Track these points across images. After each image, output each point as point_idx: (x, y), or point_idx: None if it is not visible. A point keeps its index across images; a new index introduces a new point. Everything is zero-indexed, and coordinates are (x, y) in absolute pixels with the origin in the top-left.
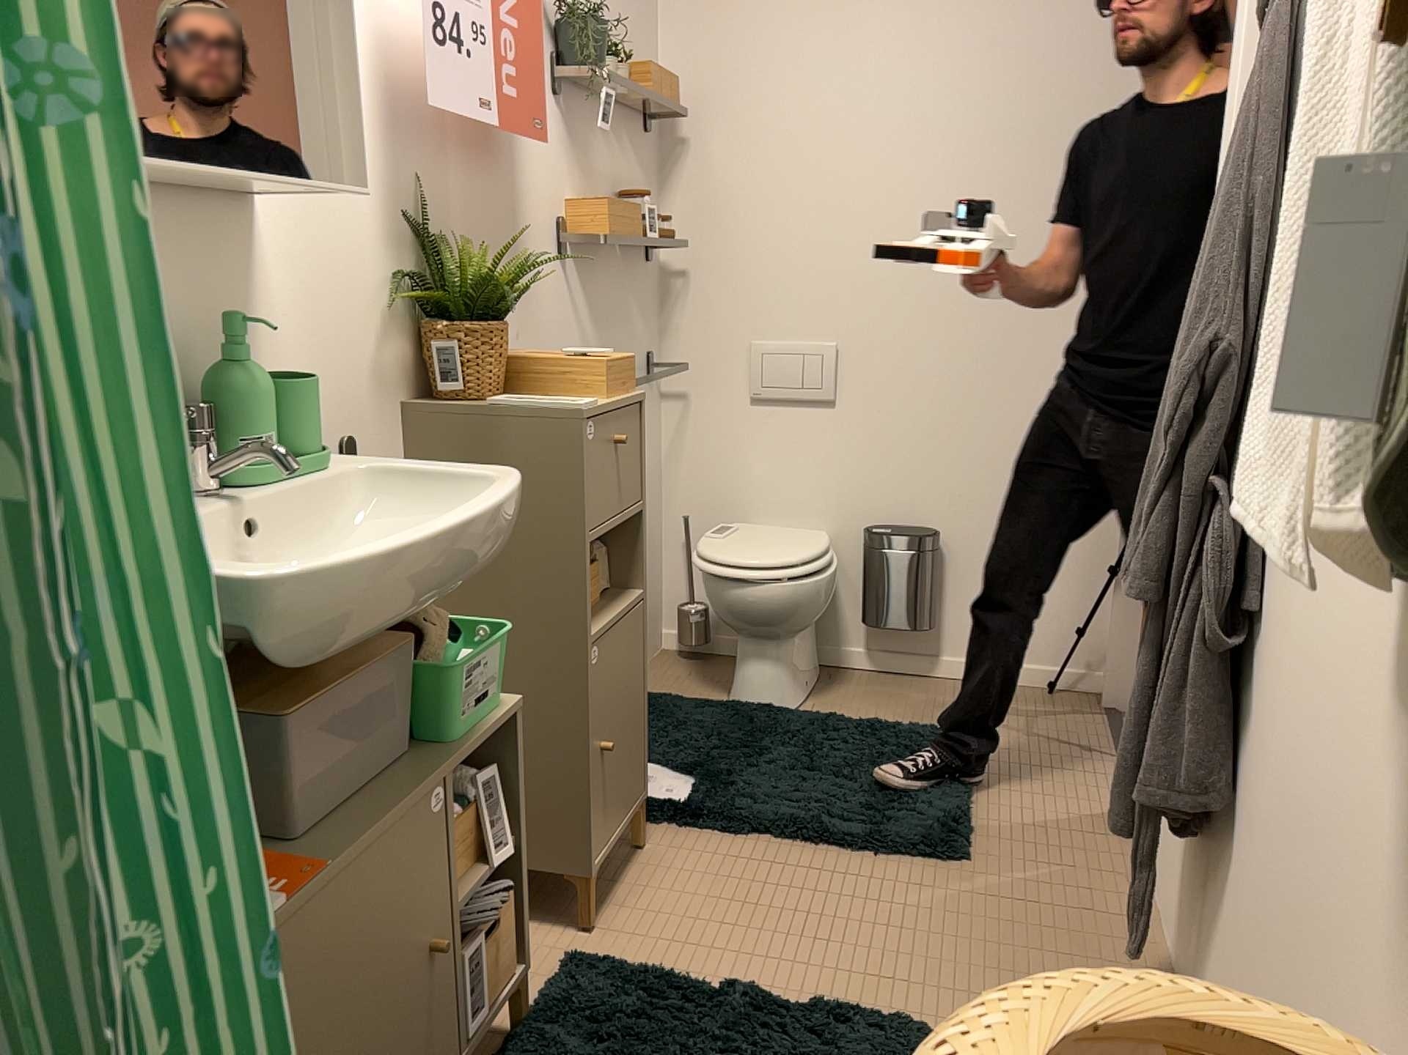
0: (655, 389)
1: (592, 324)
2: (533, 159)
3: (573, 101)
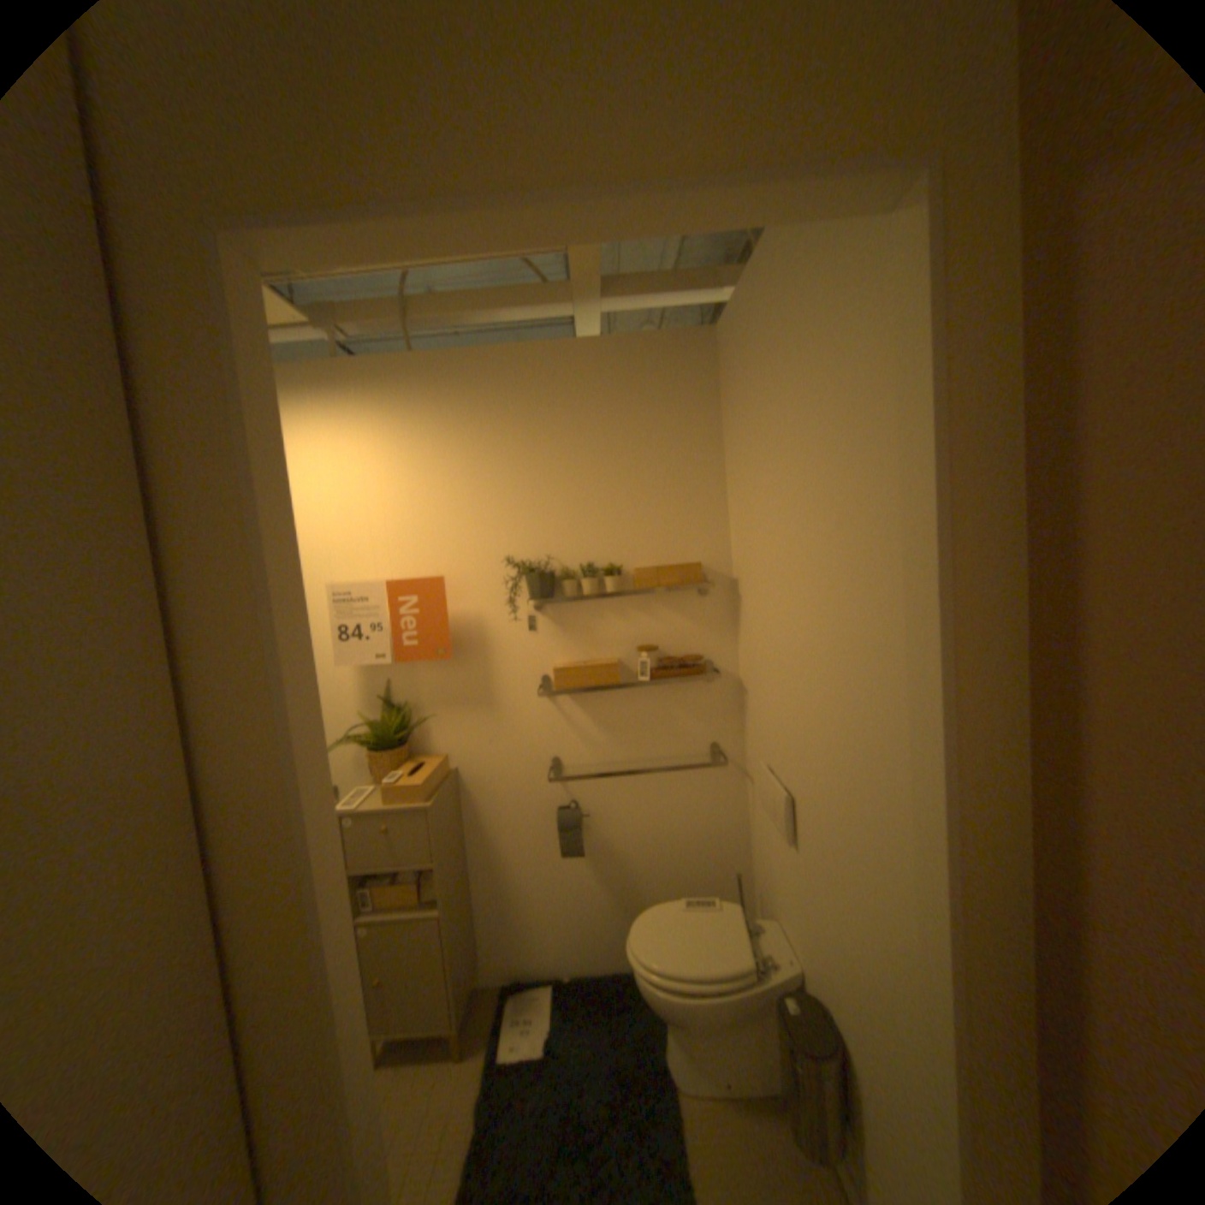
0: (724, 767)
1: (594, 728)
2: (504, 647)
3: (558, 602)
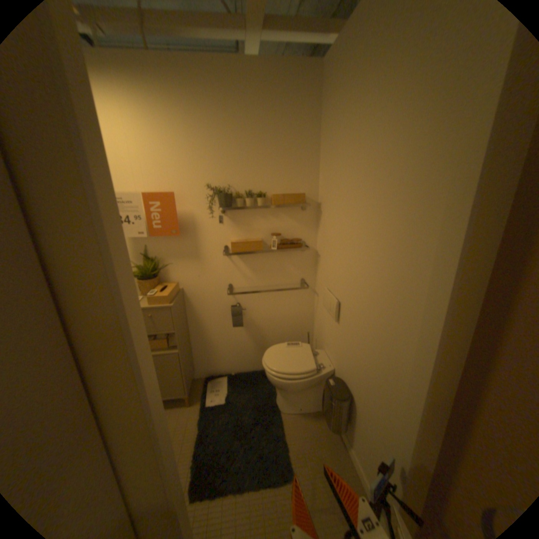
0: (305, 288)
1: (248, 270)
2: (205, 230)
3: (233, 209)
